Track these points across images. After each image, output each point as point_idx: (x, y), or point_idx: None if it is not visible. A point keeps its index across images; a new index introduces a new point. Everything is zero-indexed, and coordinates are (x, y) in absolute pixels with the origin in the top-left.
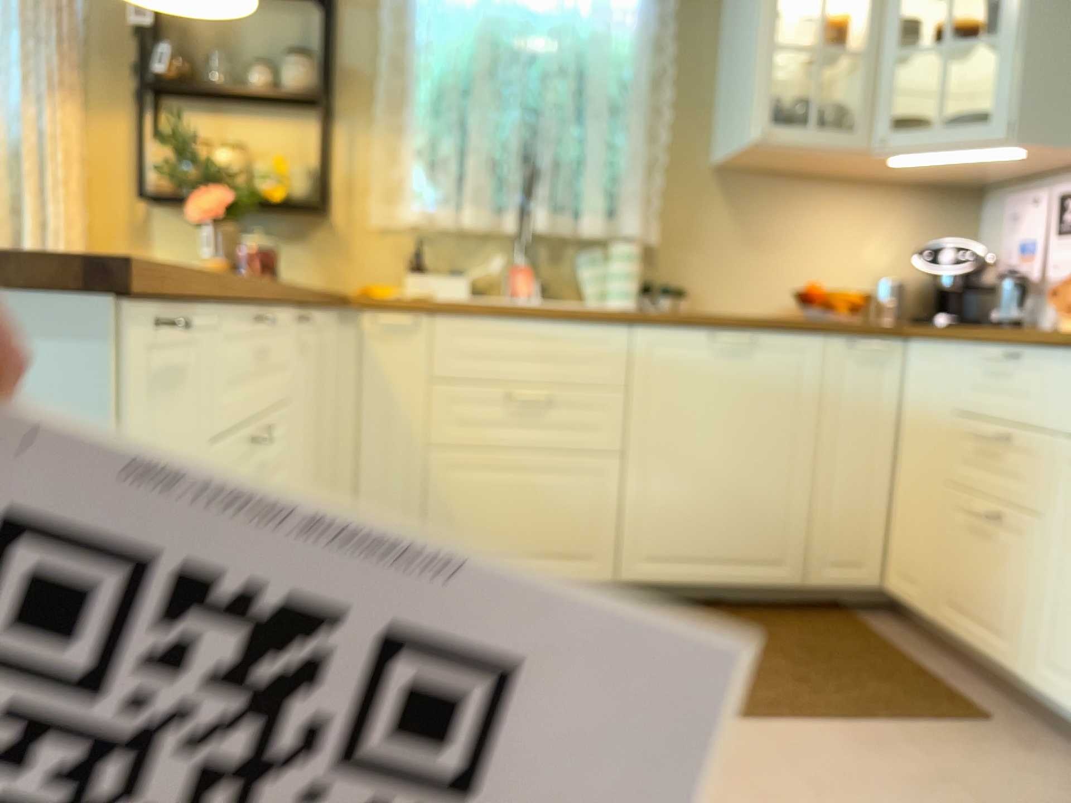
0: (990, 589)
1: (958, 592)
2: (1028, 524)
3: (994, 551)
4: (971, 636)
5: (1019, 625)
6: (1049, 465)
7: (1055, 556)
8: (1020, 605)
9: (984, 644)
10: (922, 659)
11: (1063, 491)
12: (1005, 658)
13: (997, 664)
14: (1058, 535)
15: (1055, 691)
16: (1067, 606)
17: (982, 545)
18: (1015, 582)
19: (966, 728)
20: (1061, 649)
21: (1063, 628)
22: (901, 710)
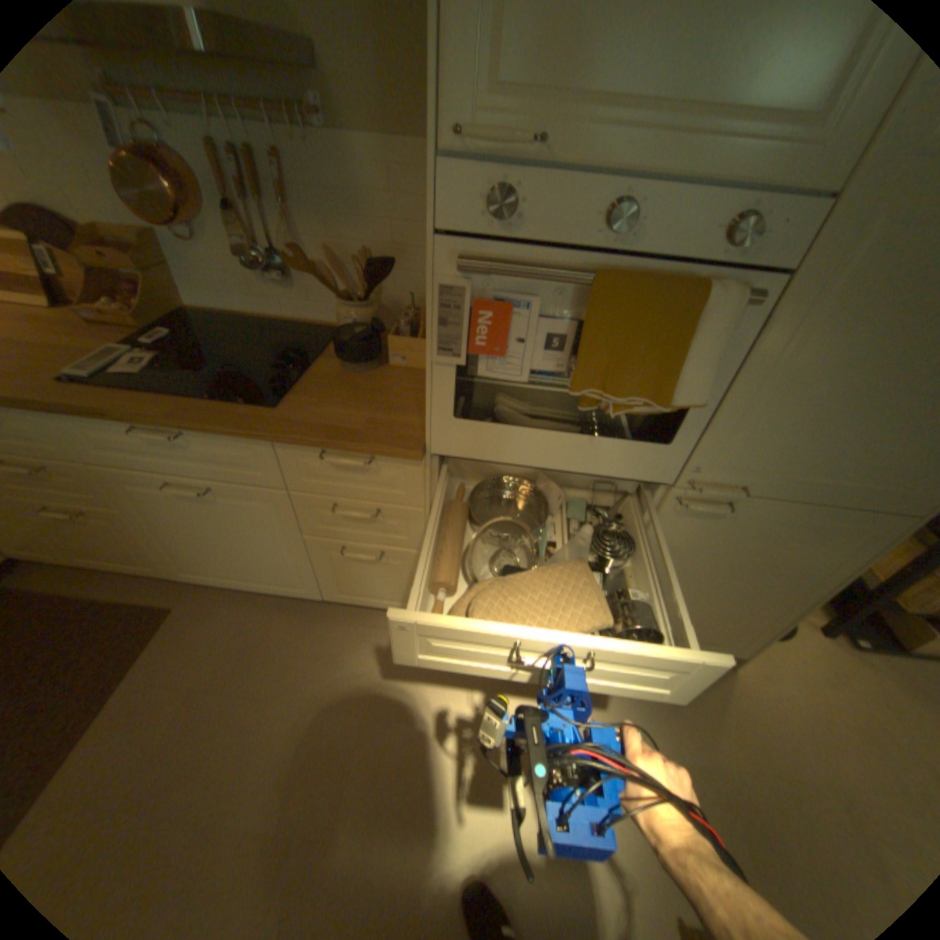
0: (103, 547)
1: (77, 551)
2: (102, 513)
3: (88, 529)
4: (111, 568)
5: (140, 558)
6: (91, 482)
7: (139, 527)
8: (133, 550)
9: (123, 570)
10: (84, 590)
11: (116, 496)
12: (144, 573)
13: (140, 575)
14: (132, 517)
15: (188, 579)
16: (166, 547)
17: (73, 527)
18: (119, 541)
19: (158, 631)
20: (178, 564)
21: (172, 556)
22: (115, 660)
